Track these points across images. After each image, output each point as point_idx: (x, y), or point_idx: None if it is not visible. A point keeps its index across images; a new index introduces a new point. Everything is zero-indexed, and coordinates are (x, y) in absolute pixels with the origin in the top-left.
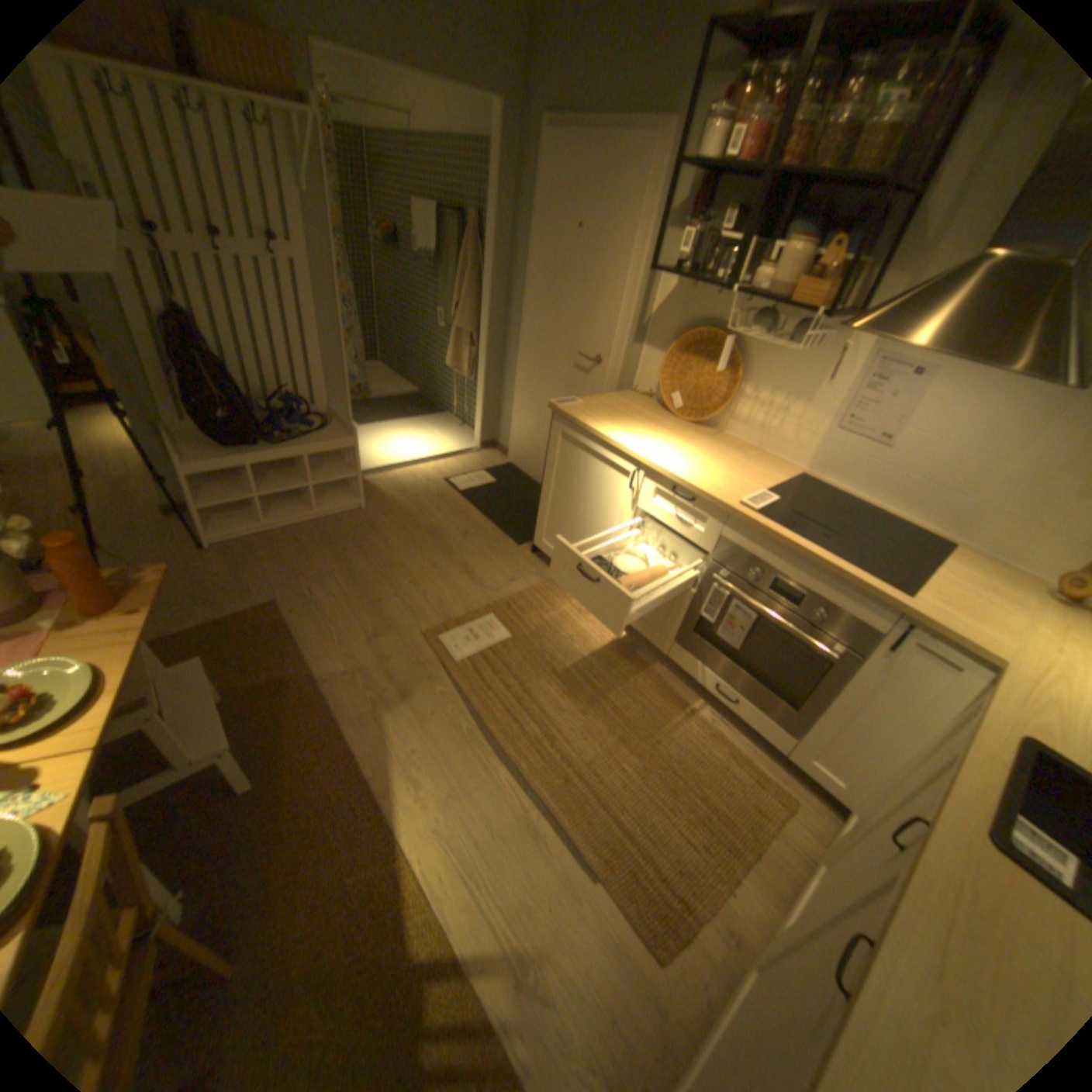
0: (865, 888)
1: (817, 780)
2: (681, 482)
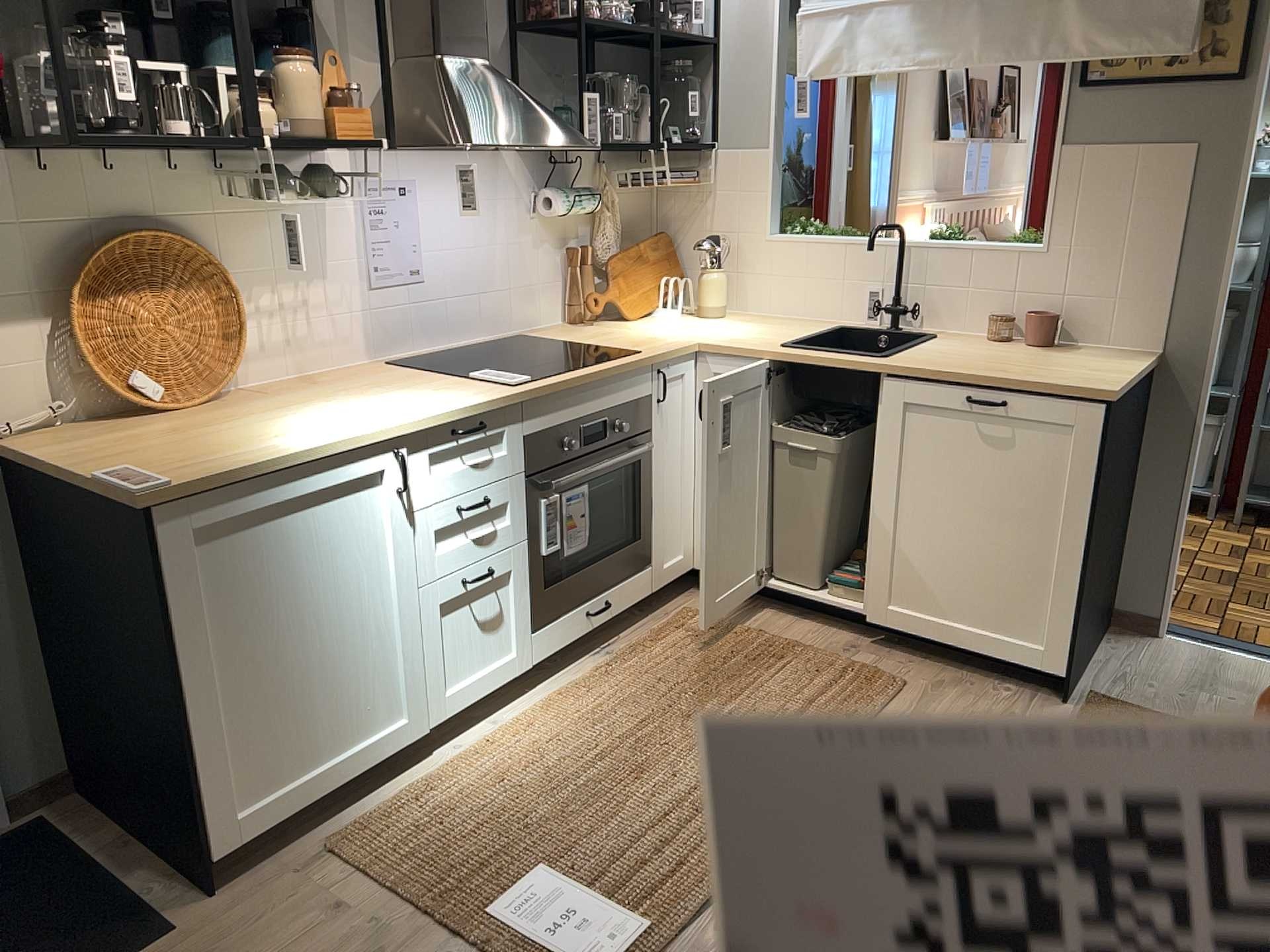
0: (894, 442)
1: (674, 579)
2: (465, 413)
